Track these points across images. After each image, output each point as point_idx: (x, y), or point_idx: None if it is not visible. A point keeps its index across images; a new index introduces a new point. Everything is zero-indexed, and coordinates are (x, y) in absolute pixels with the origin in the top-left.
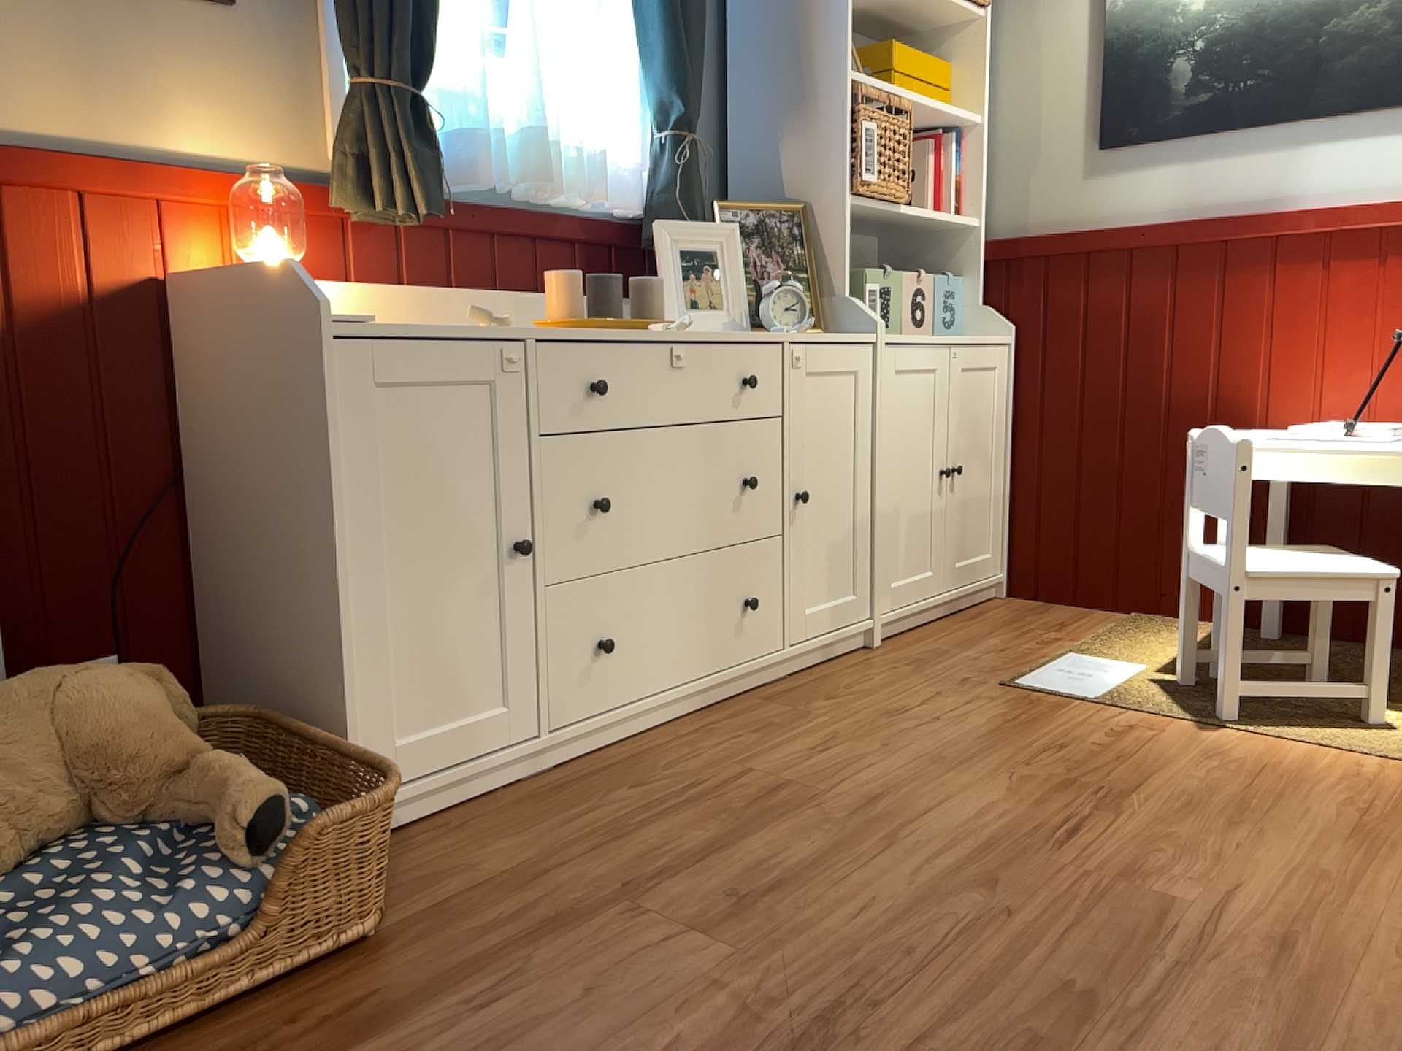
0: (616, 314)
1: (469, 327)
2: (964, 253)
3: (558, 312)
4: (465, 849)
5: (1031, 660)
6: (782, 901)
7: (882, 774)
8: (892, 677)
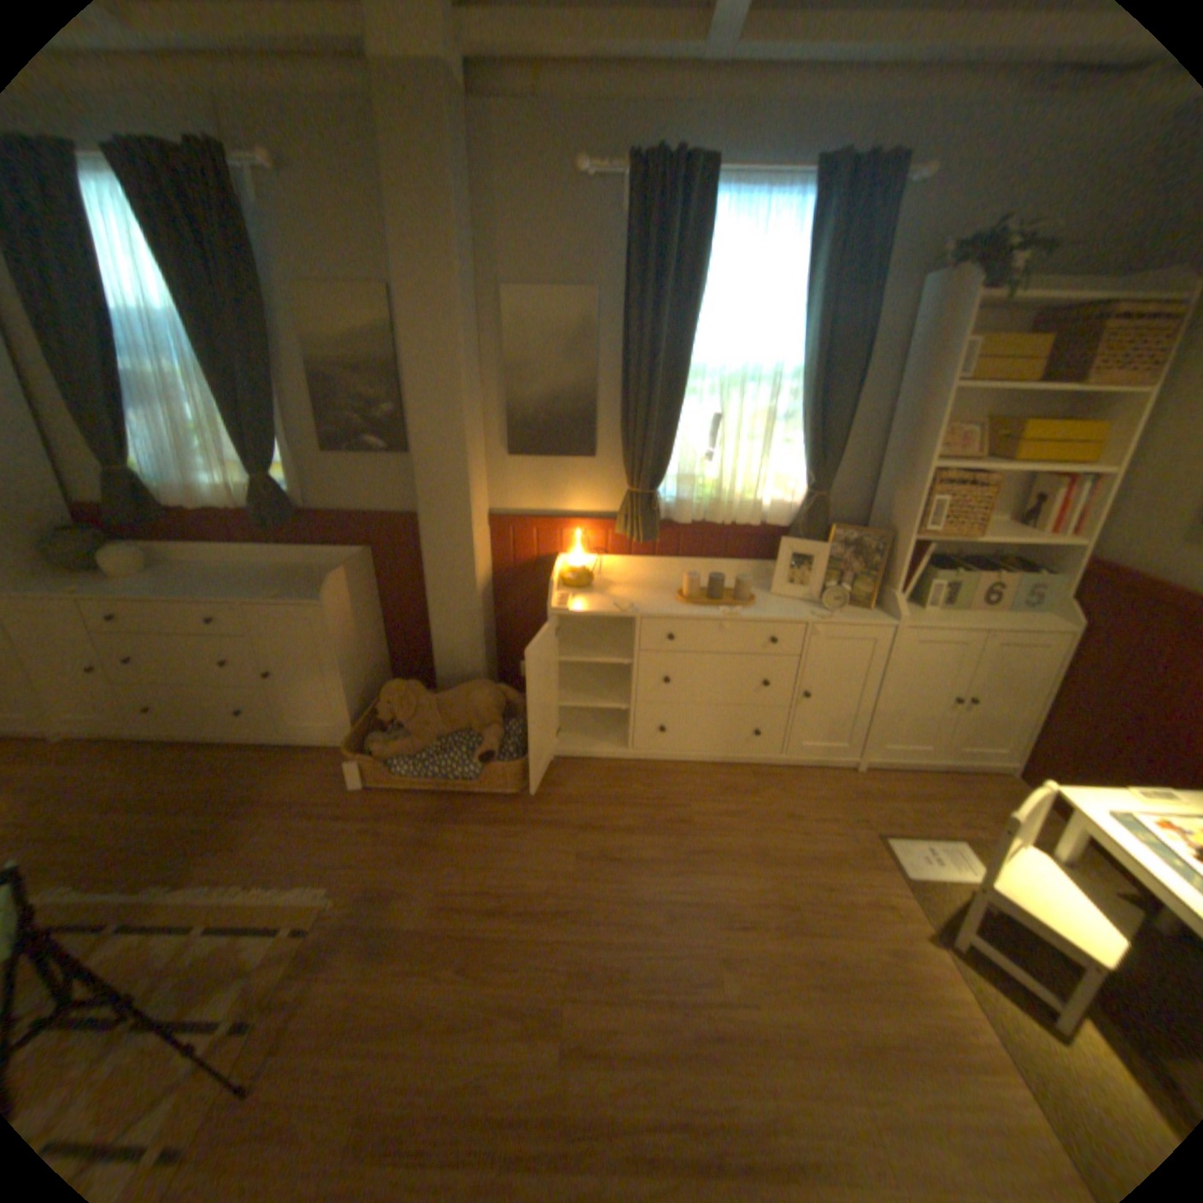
0: (717, 594)
1: (619, 606)
2: (1072, 558)
3: (684, 591)
4: (573, 778)
5: (930, 833)
6: (612, 867)
7: (730, 844)
8: (833, 796)
